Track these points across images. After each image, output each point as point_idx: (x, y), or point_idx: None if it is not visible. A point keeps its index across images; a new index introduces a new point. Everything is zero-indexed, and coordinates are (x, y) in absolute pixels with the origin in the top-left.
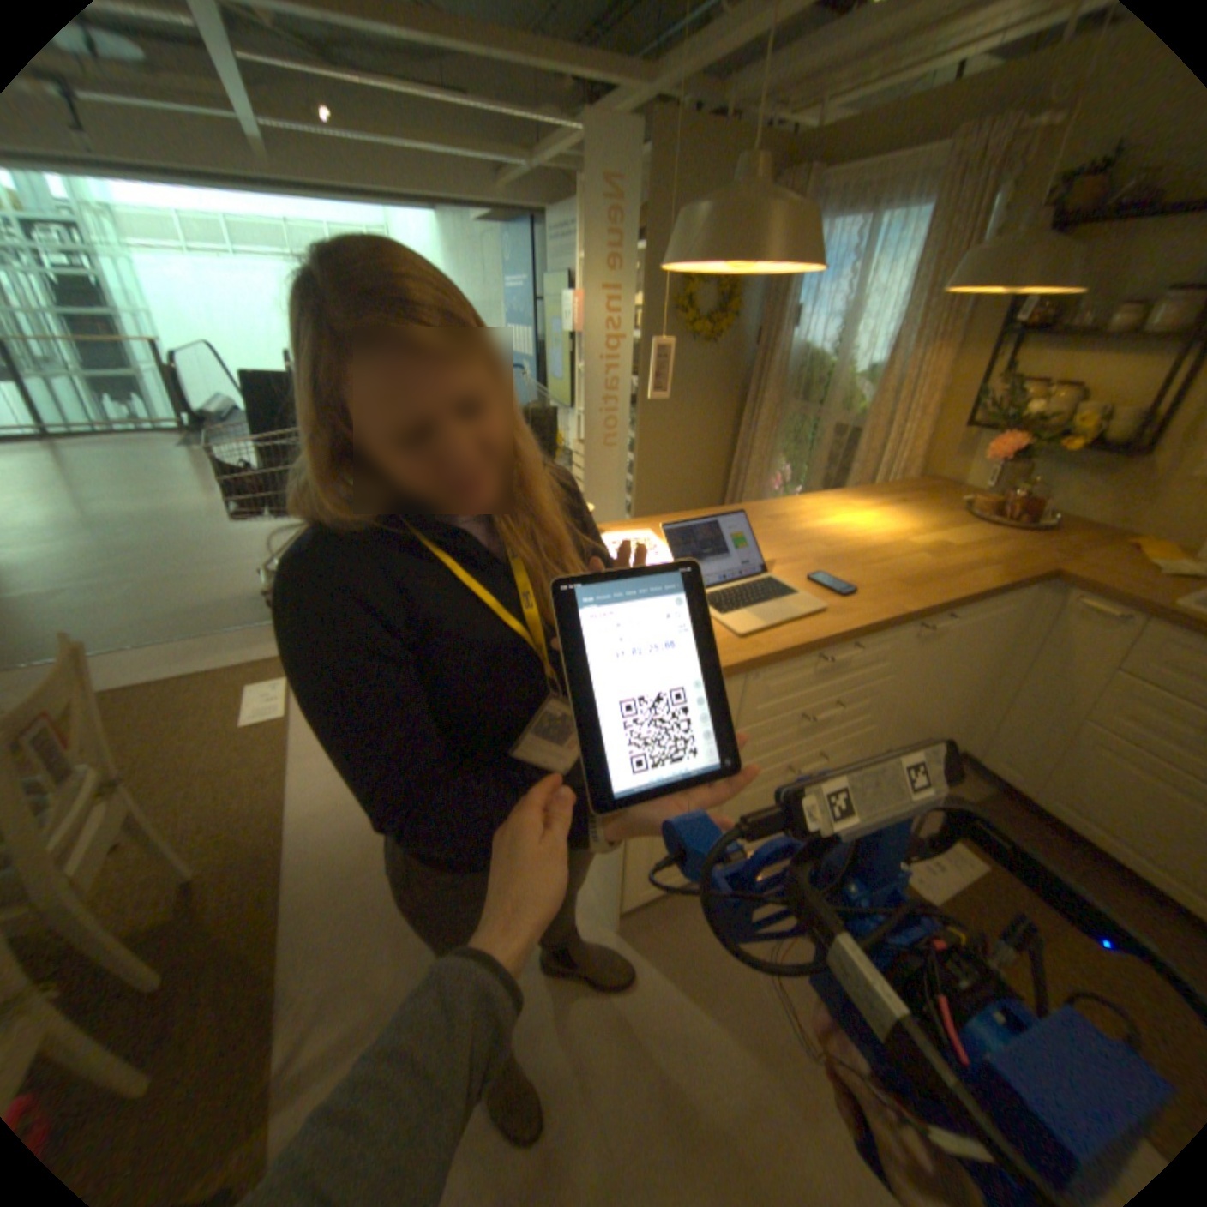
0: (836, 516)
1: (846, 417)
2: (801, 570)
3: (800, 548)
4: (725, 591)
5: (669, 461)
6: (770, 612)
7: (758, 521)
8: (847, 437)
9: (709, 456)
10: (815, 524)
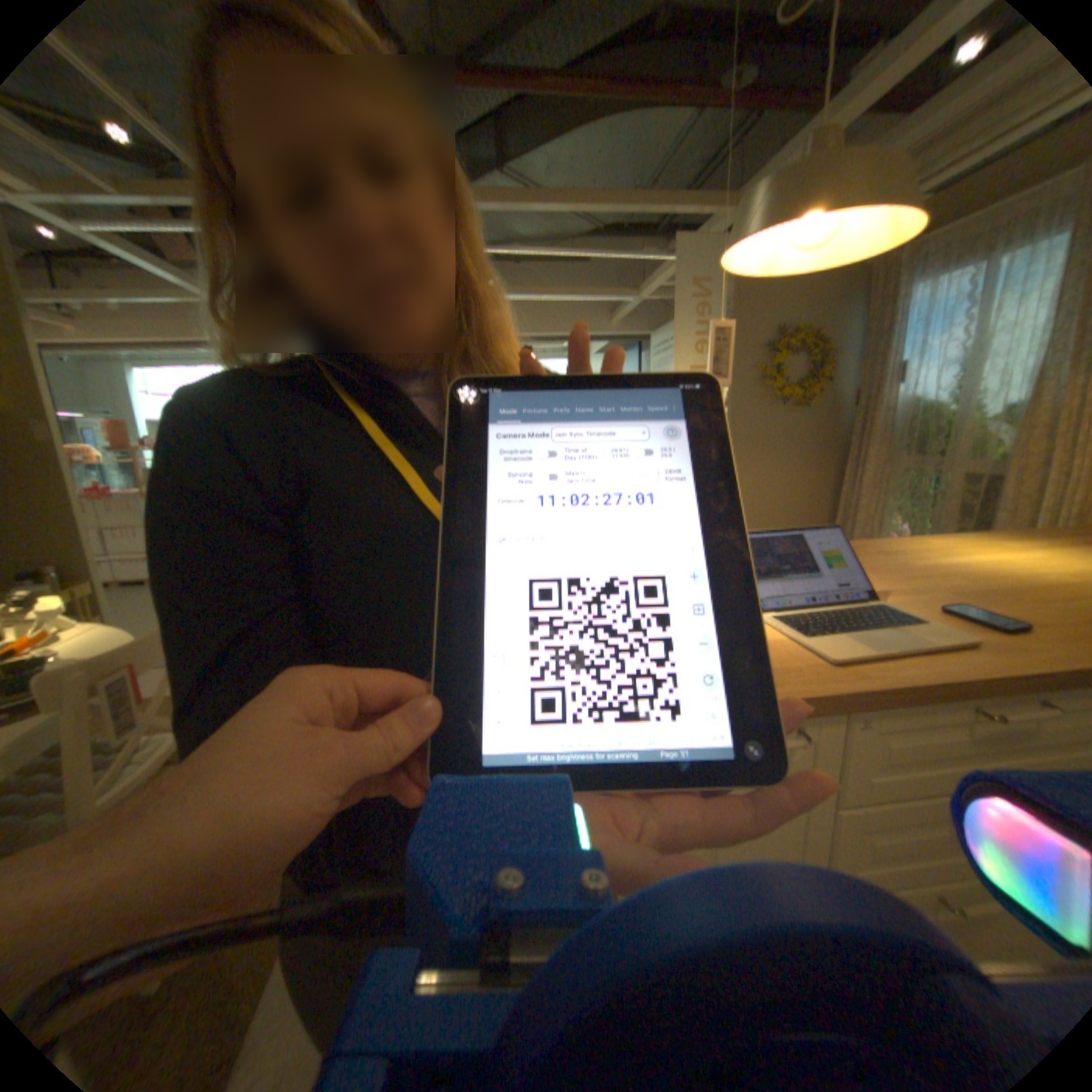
0: (983, 554)
1: (982, 463)
2: (935, 602)
3: (931, 581)
4: (819, 616)
5: (761, 519)
6: (888, 643)
7: (866, 555)
8: (986, 484)
9: (808, 516)
10: (951, 560)
